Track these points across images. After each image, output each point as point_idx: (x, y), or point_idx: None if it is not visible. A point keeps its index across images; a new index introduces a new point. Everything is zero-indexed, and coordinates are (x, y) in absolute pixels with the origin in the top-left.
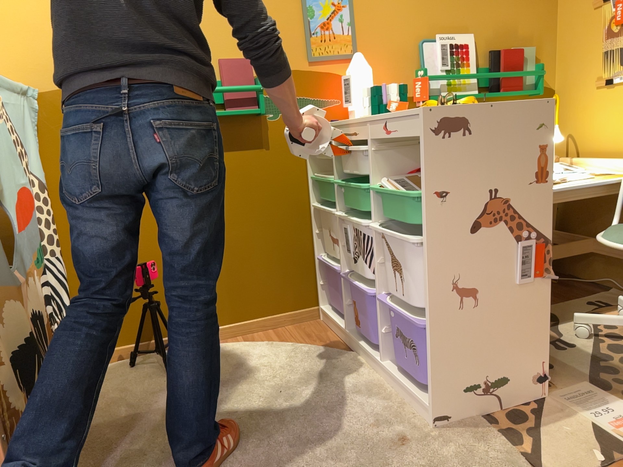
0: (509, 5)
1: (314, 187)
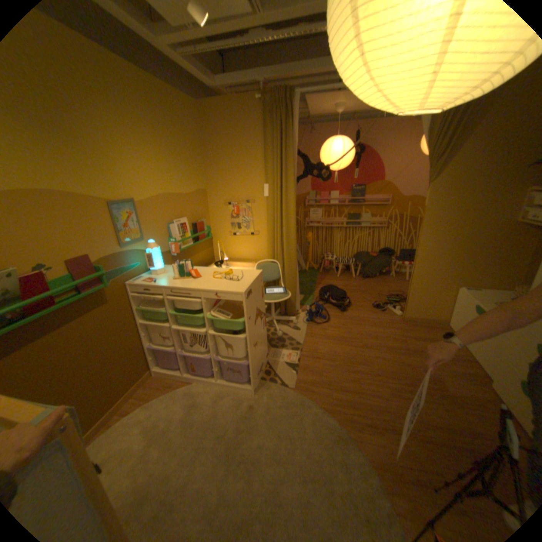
0: (194, 202)
1: (137, 313)
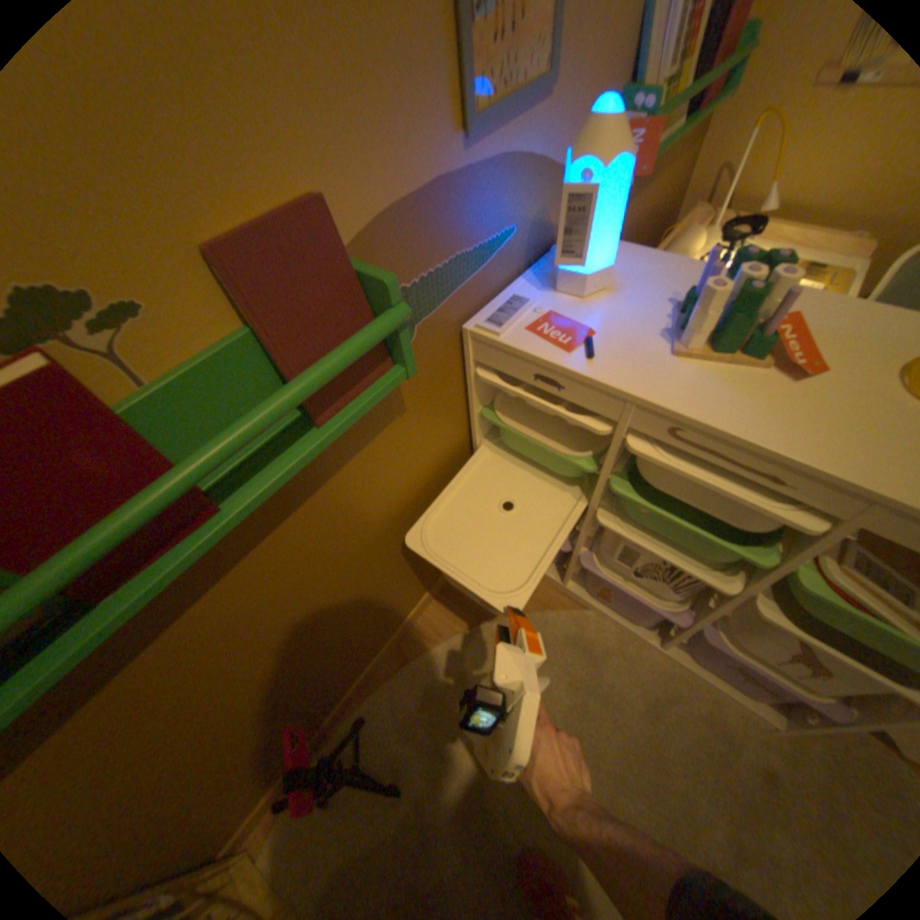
0: None
1: (481, 422)
